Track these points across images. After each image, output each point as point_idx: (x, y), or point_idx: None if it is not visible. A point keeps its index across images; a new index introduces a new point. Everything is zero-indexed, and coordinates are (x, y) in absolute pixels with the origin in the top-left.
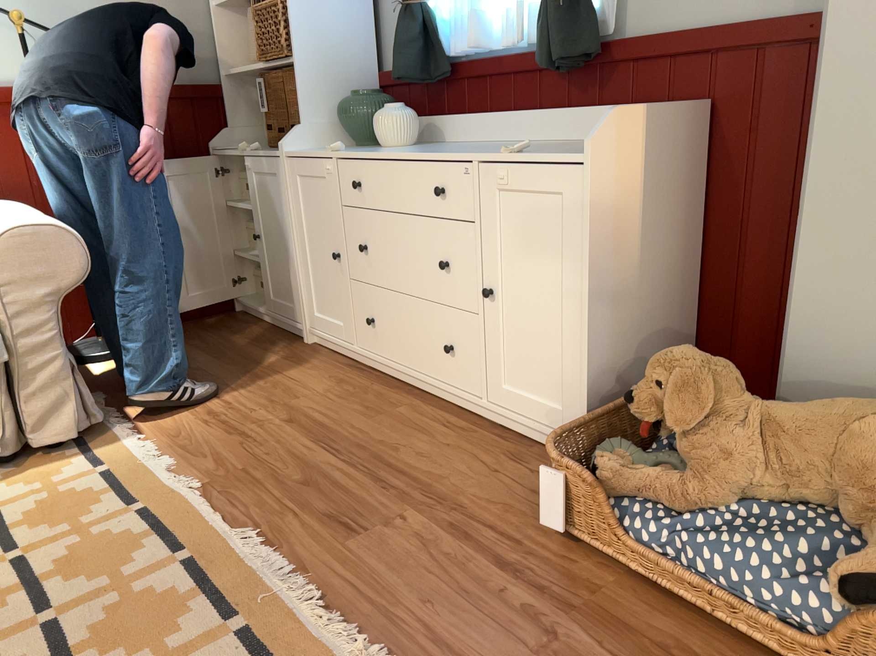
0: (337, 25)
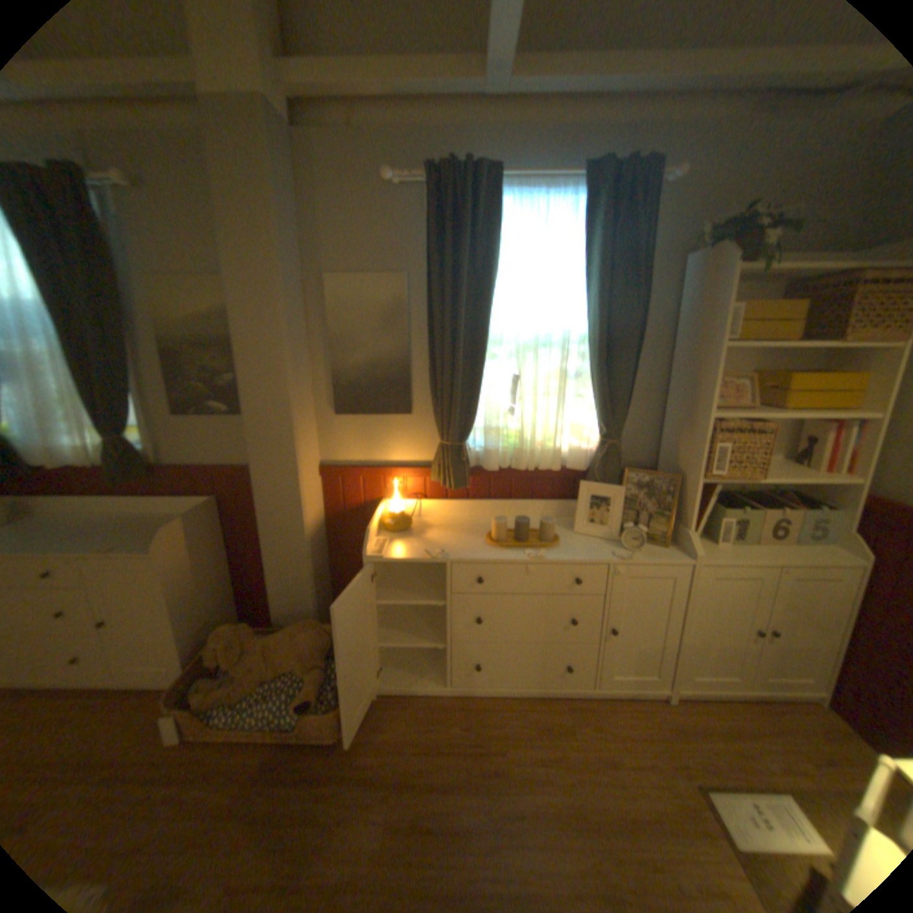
0: None
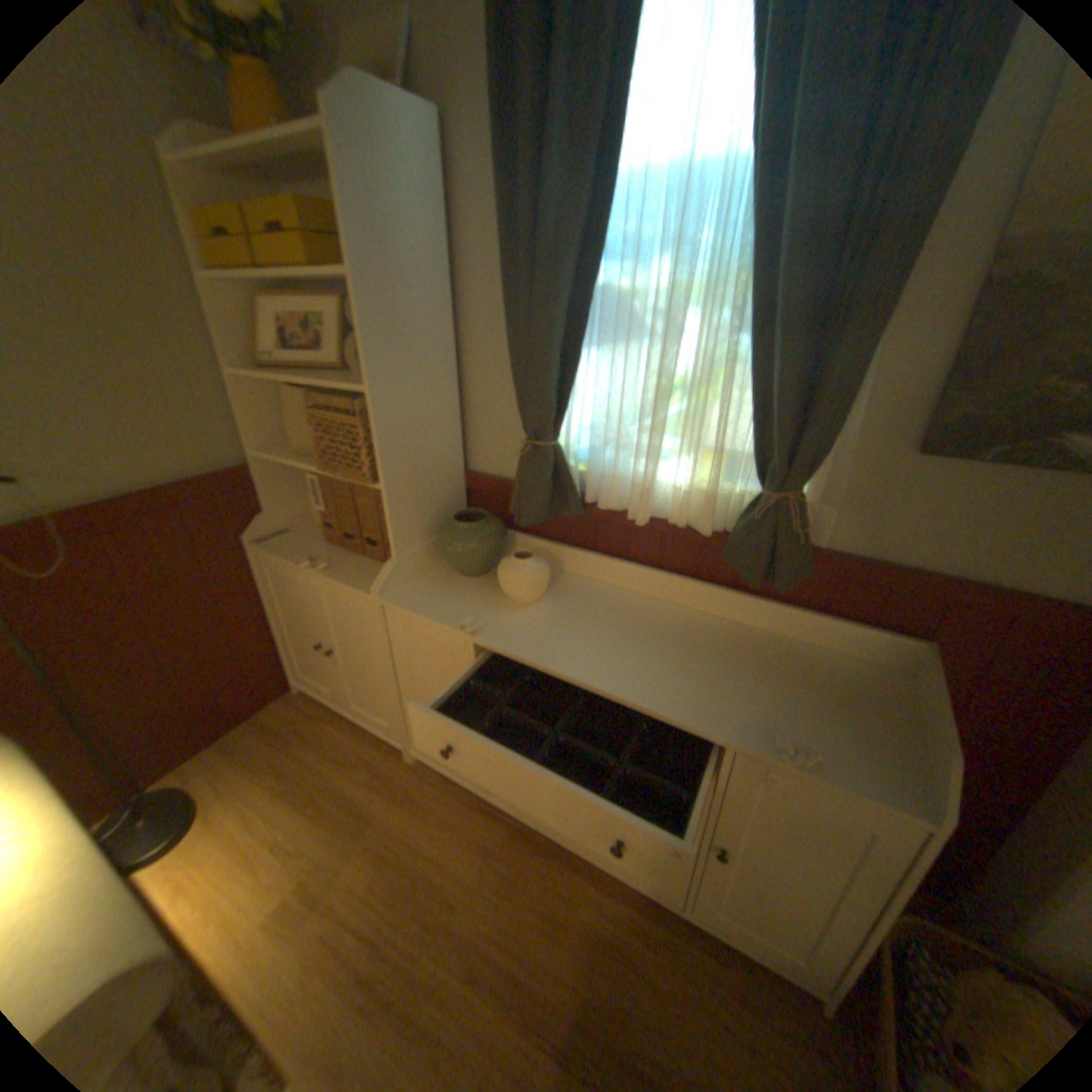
0: (427, 433)
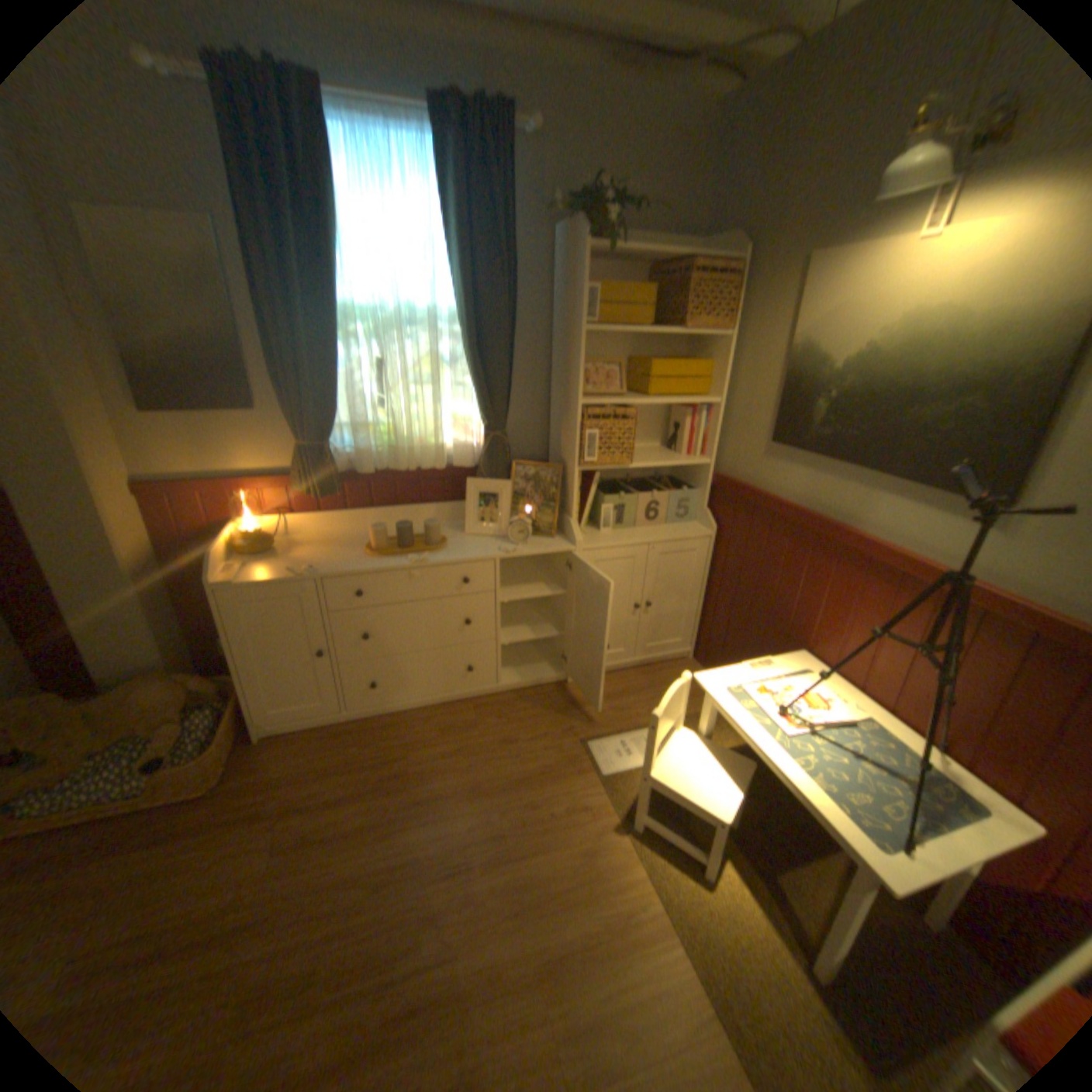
0: None
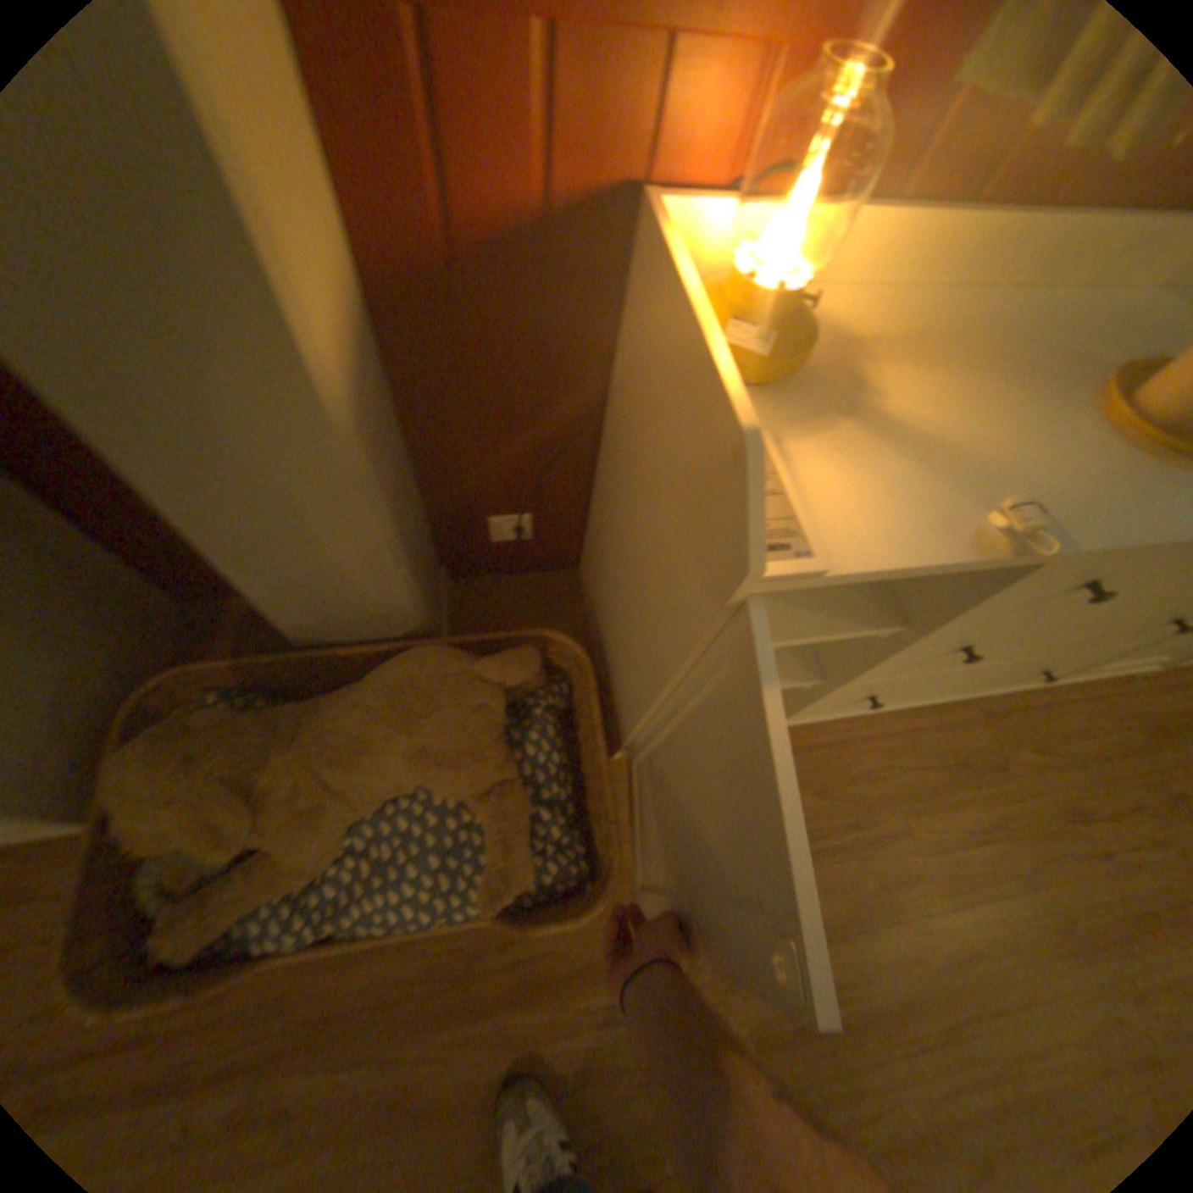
0: None
